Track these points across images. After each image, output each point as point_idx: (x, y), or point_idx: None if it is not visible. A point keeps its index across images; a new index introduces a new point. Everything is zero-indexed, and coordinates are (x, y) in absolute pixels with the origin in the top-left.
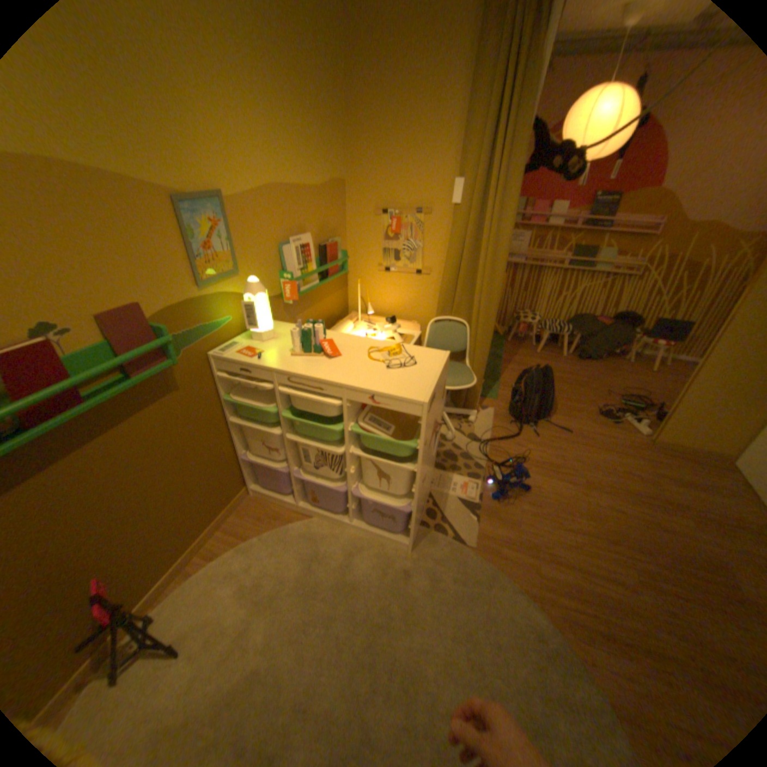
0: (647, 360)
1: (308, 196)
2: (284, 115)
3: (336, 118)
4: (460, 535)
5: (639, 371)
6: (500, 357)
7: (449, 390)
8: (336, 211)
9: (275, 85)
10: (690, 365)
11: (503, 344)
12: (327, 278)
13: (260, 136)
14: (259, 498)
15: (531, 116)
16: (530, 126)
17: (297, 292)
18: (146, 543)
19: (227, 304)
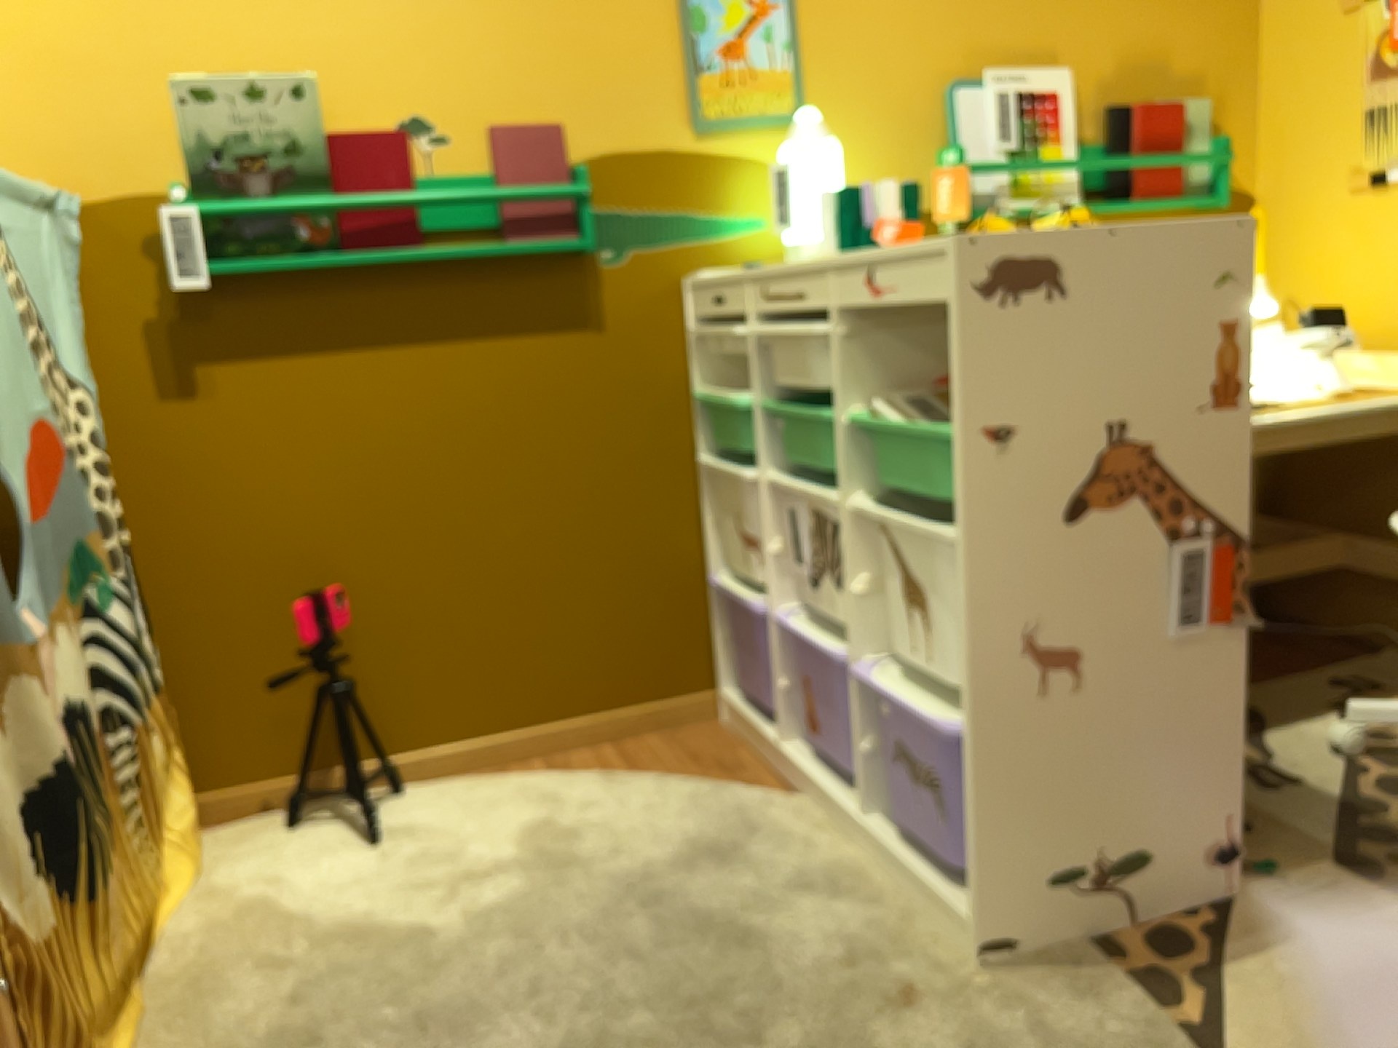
0: None
1: None
2: None
3: None
4: None
5: None
6: None
7: None
8: (1210, 24)
9: None
10: None
11: None
12: (1128, 201)
13: None
14: (732, 730)
15: None
16: None
17: (968, 195)
18: (453, 624)
19: (759, 185)
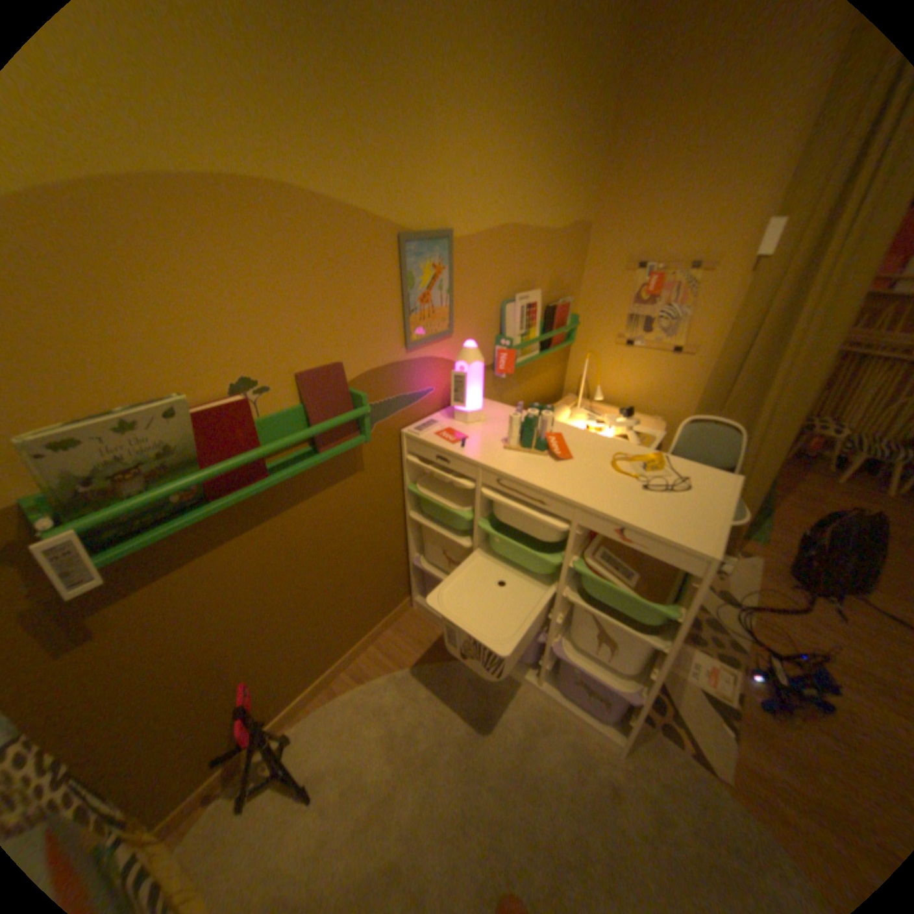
0: None
1: (547, 241)
2: (540, 134)
3: (599, 141)
4: (707, 755)
5: None
6: None
7: None
8: (575, 262)
9: (537, 95)
10: None
11: None
12: (549, 347)
13: (508, 161)
14: (424, 615)
15: None
16: None
17: (515, 364)
18: (298, 647)
19: (432, 371)
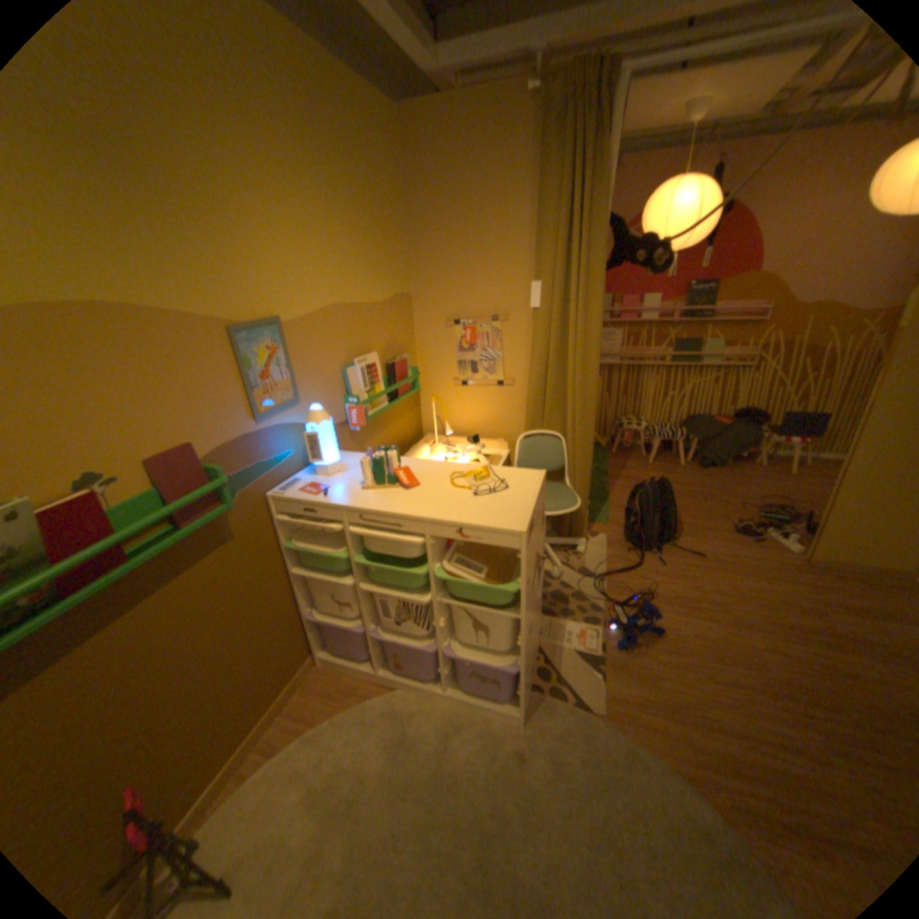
0: (782, 461)
1: (372, 313)
2: (343, 235)
3: (398, 233)
4: (584, 700)
5: (776, 475)
6: (606, 472)
7: (550, 516)
8: (403, 326)
9: (332, 207)
10: (836, 464)
11: (608, 457)
12: (397, 398)
13: (319, 258)
14: (328, 670)
15: (605, 213)
16: (606, 223)
17: (365, 417)
18: (191, 737)
19: (286, 436)
